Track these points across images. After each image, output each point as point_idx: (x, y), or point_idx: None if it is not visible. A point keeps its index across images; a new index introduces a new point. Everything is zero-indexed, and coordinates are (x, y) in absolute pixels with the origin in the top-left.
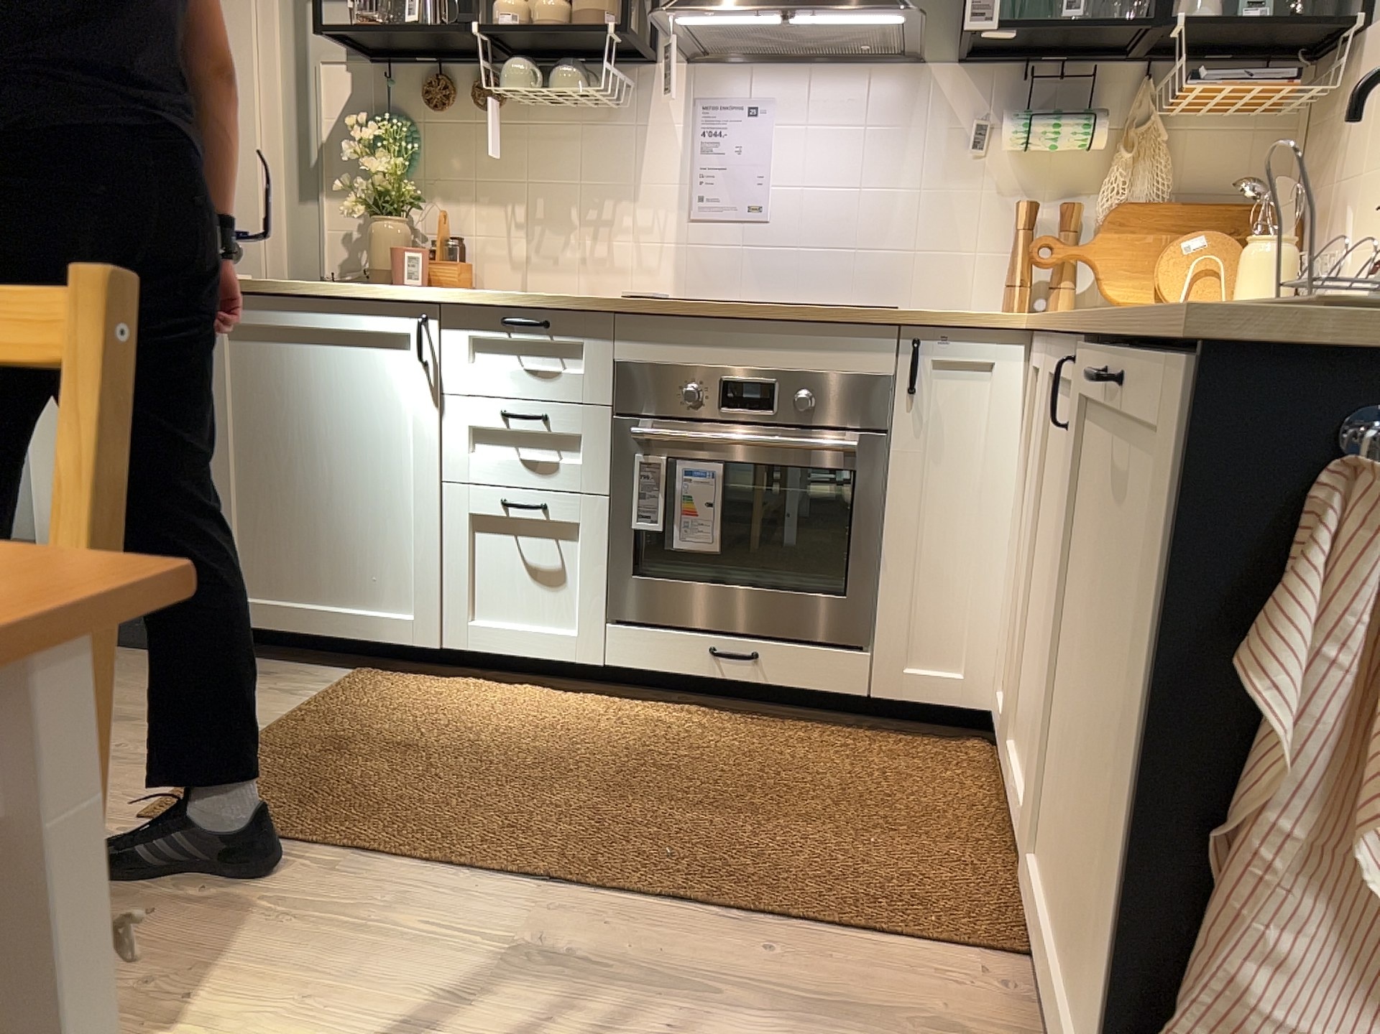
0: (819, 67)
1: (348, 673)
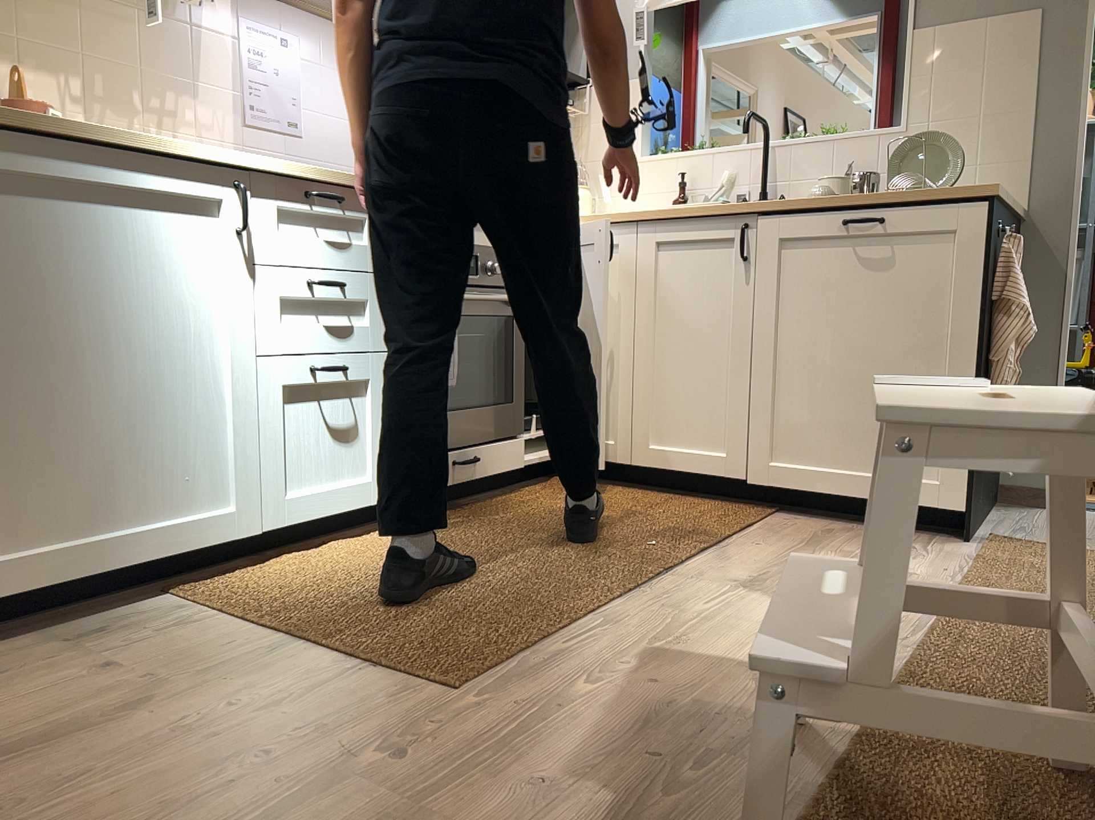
0: (319, 20)
1: (170, 600)
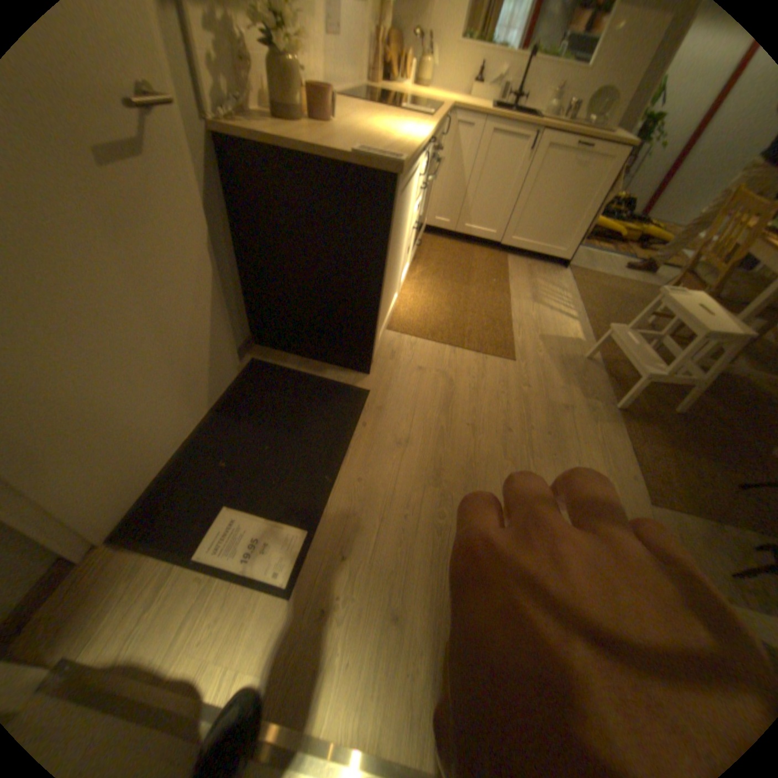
0: None
1: (389, 332)
